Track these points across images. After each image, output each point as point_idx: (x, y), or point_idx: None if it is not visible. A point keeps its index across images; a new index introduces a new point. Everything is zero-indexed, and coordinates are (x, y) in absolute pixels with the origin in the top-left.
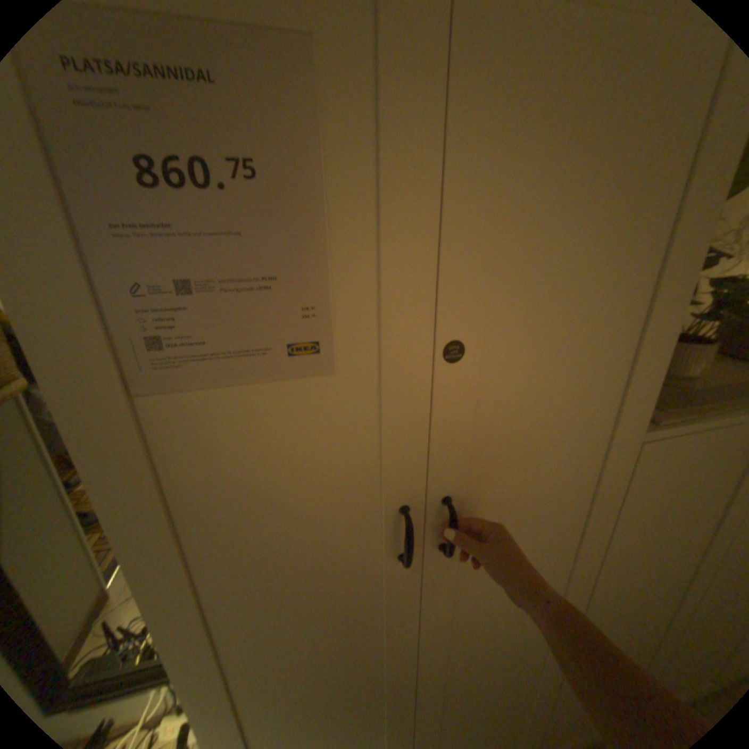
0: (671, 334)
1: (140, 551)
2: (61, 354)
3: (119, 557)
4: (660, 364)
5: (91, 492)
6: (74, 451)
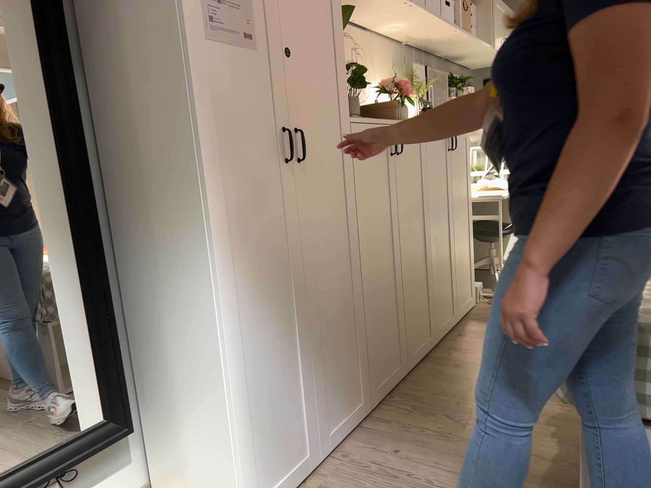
0: (342, 69)
1: (199, 118)
2: (186, 12)
3: (193, 118)
4: (343, 83)
5: (189, 76)
6: (186, 54)
